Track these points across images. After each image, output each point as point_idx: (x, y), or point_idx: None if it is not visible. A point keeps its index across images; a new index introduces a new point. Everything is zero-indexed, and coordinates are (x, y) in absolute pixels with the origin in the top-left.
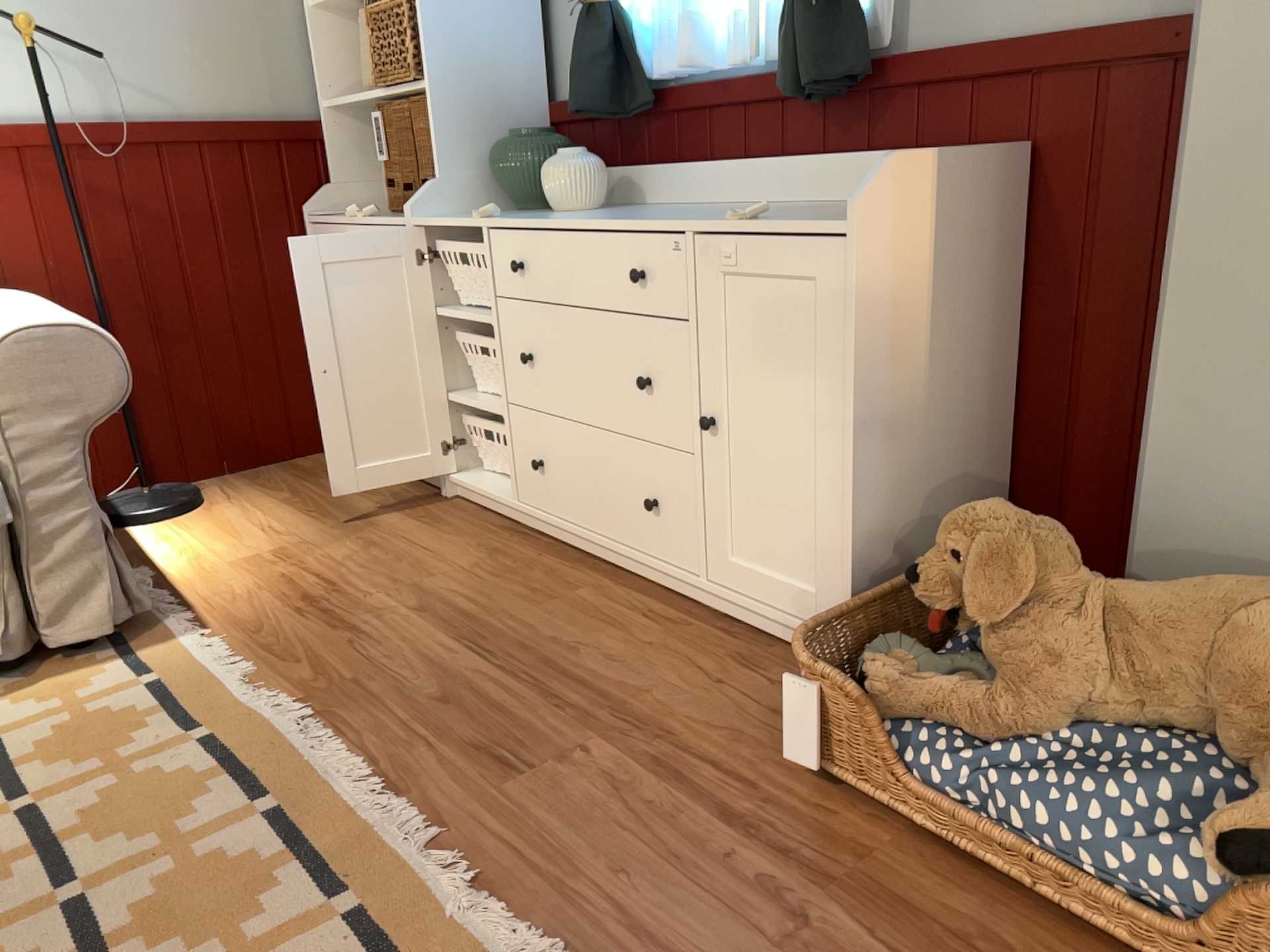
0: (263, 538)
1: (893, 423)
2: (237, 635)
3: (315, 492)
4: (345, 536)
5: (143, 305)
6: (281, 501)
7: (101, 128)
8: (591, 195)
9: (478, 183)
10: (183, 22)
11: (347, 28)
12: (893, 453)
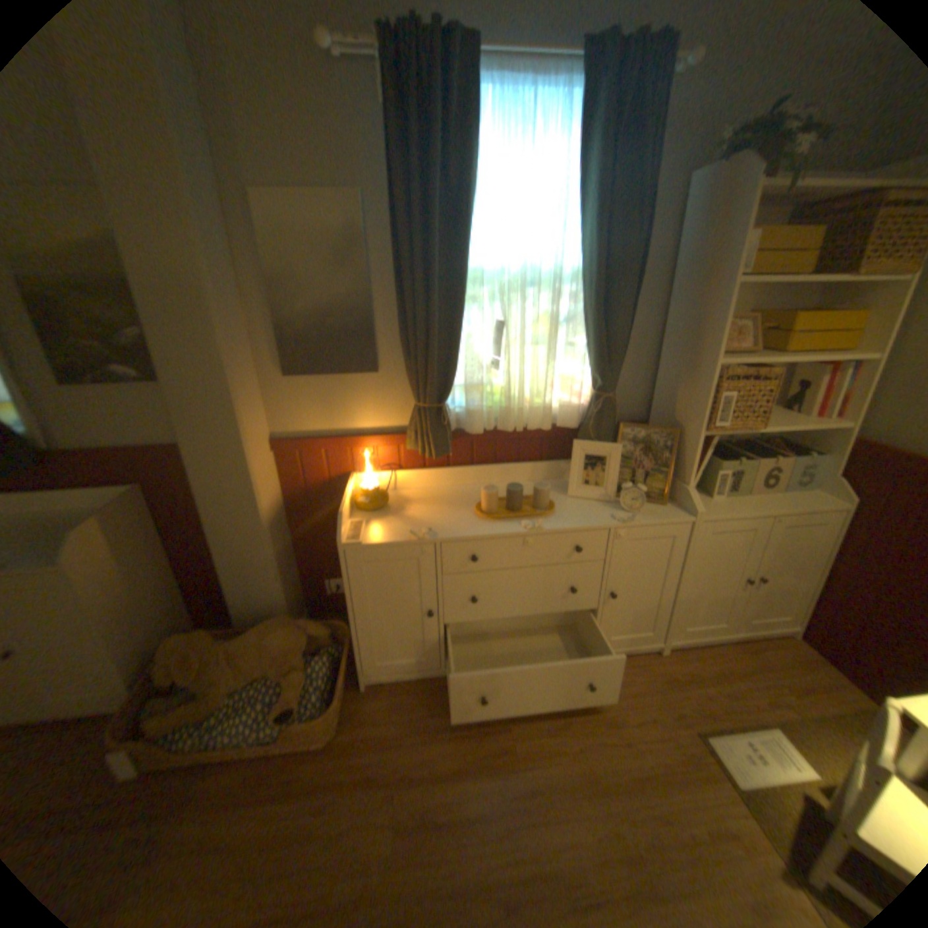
0: None
1: (117, 620)
2: None
3: None
4: None
5: None
6: None
7: None
8: None
9: None
10: None
11: None
12: (122, 630)
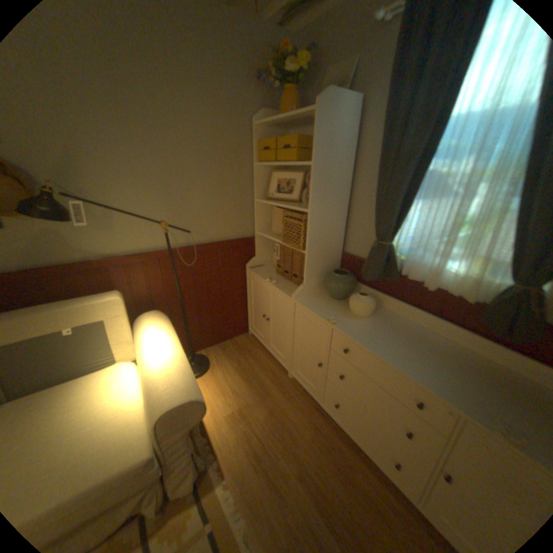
0: (233, 399)
1: None
2: (235, 488)
3: (245, 364)
4: (261, 403)
5: (194, 300)
6: (235, 369)
7: (185, 248)
8: (371, 313)
9: (317, 284)
10: (214, 208)
11: (267, 205)
12: None
